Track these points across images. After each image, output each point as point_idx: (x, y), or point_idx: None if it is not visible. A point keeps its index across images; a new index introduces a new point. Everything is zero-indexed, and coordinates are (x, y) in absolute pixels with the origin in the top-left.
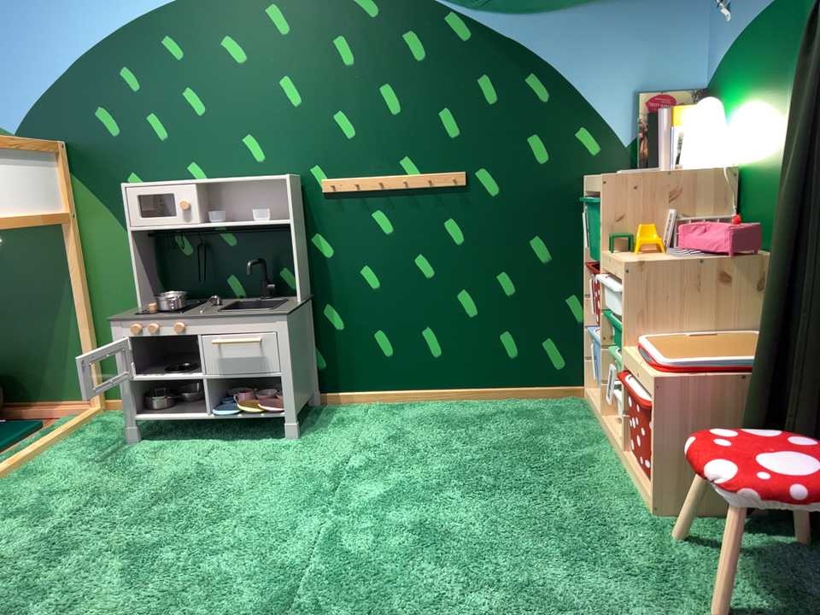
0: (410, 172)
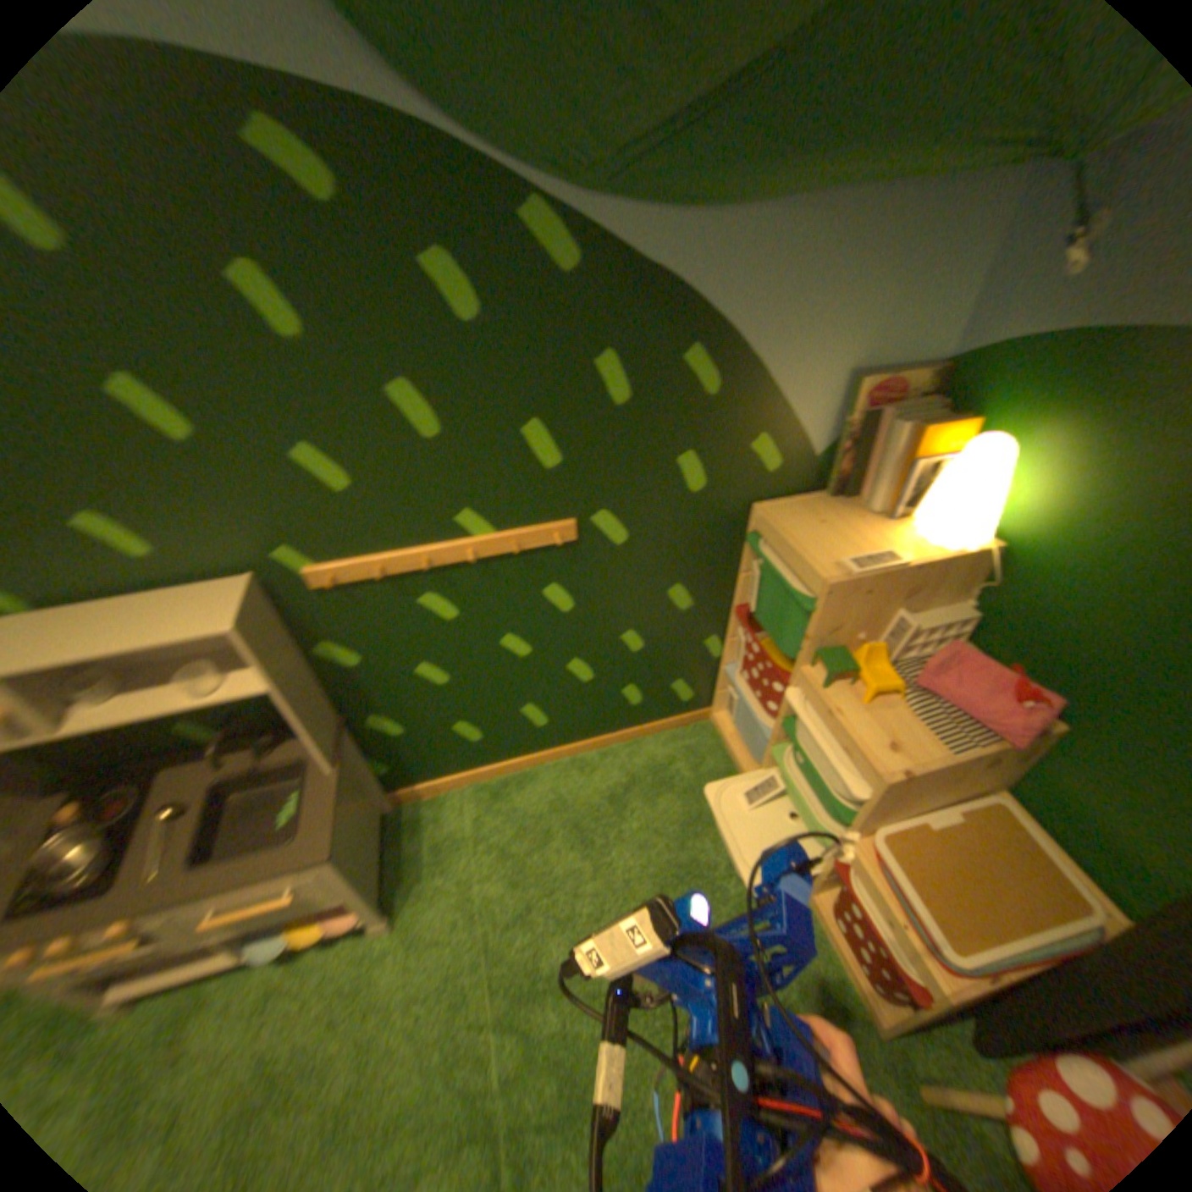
0: (482, 534)
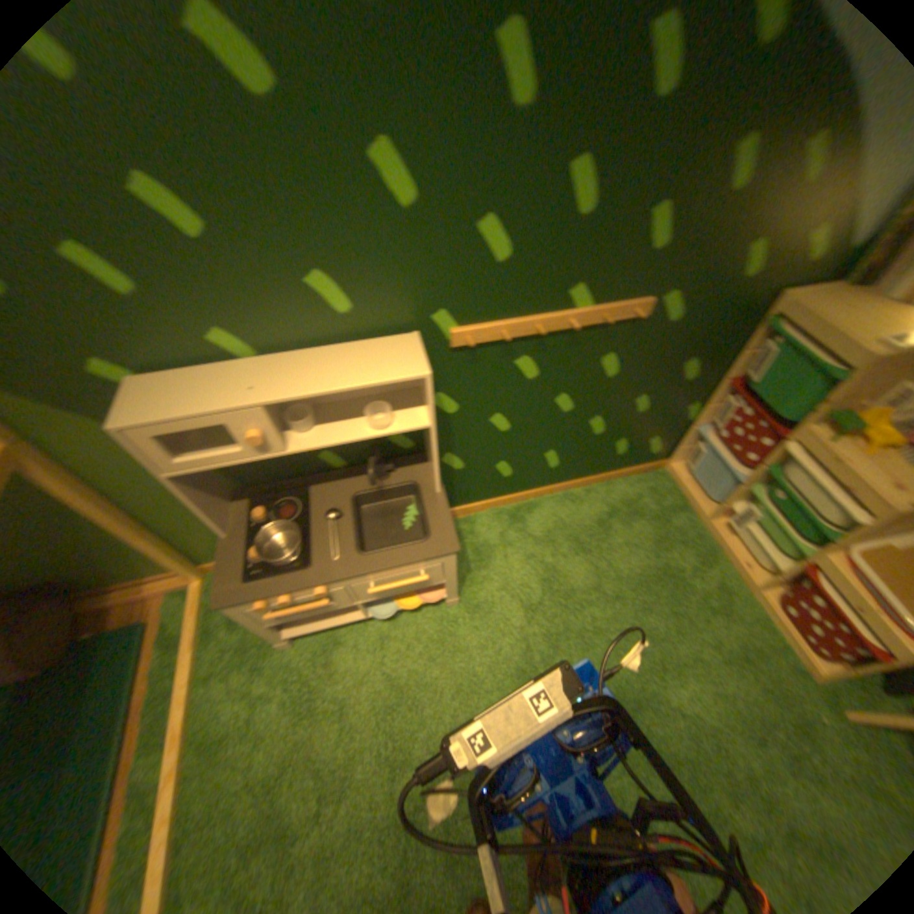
0: (584, 306)
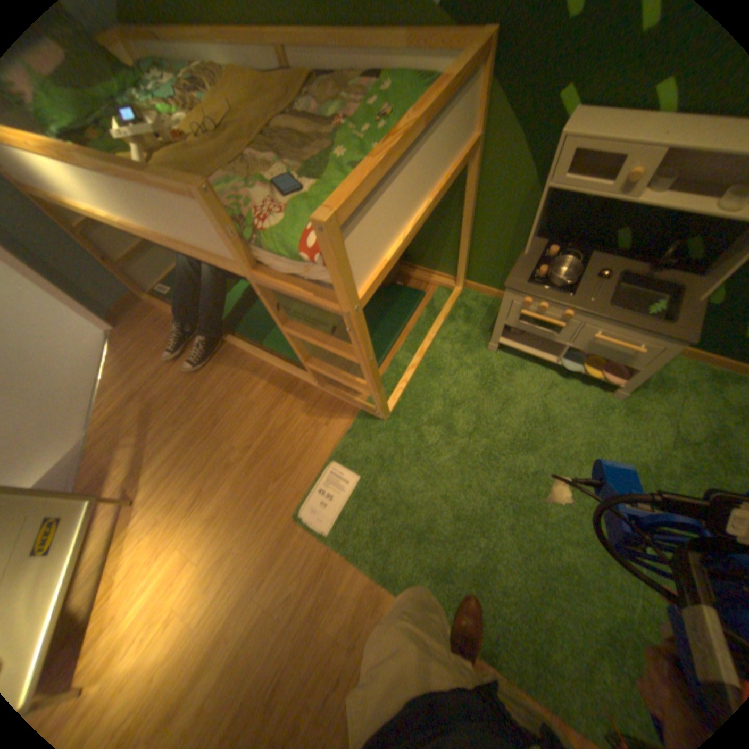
0: None
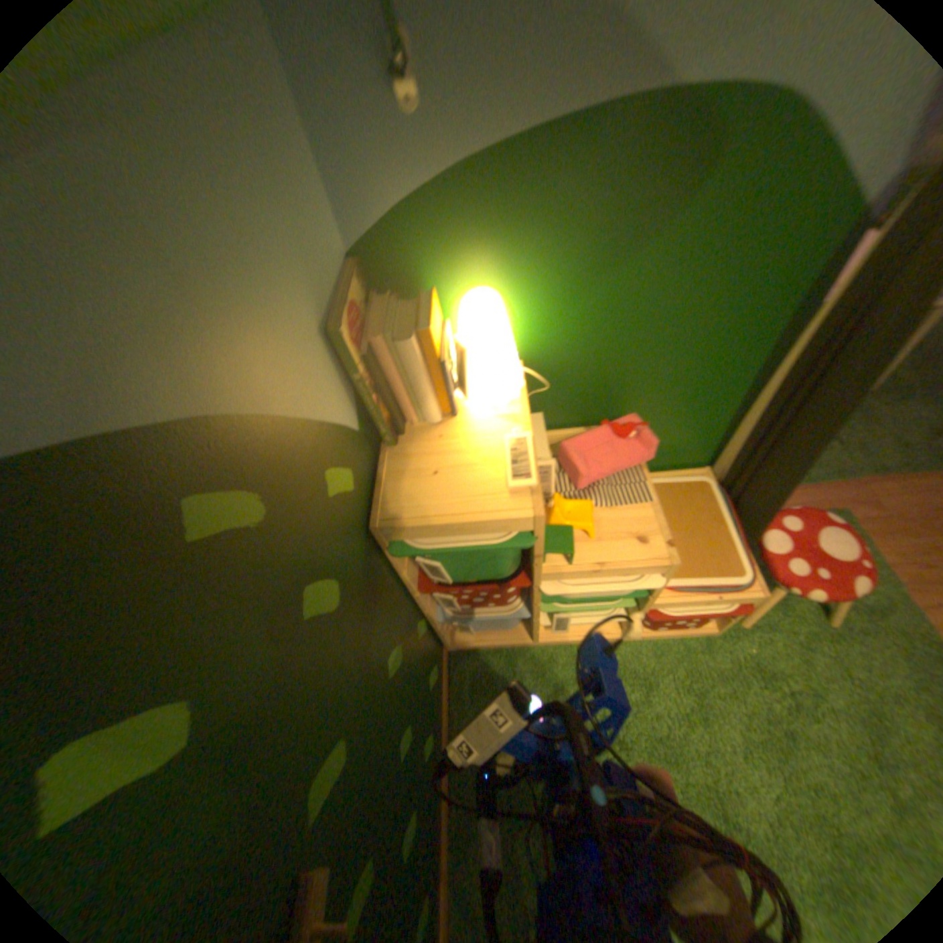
0: None
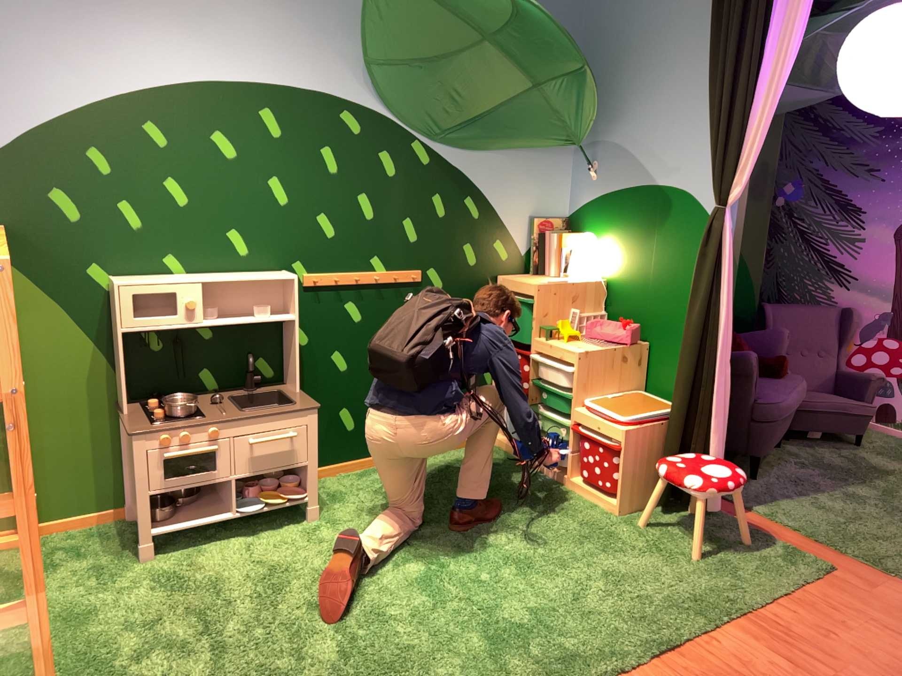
0: (379, 270)
